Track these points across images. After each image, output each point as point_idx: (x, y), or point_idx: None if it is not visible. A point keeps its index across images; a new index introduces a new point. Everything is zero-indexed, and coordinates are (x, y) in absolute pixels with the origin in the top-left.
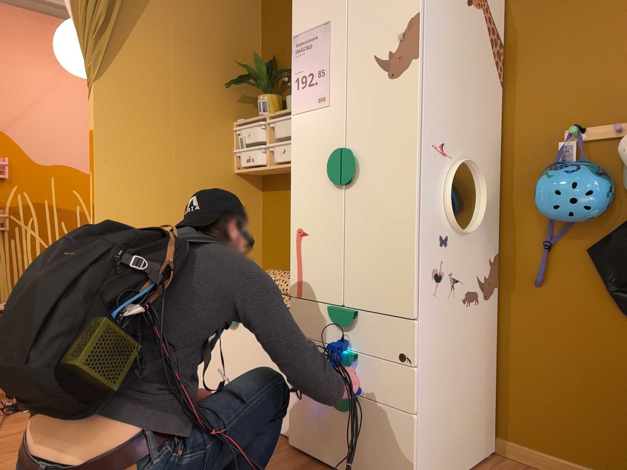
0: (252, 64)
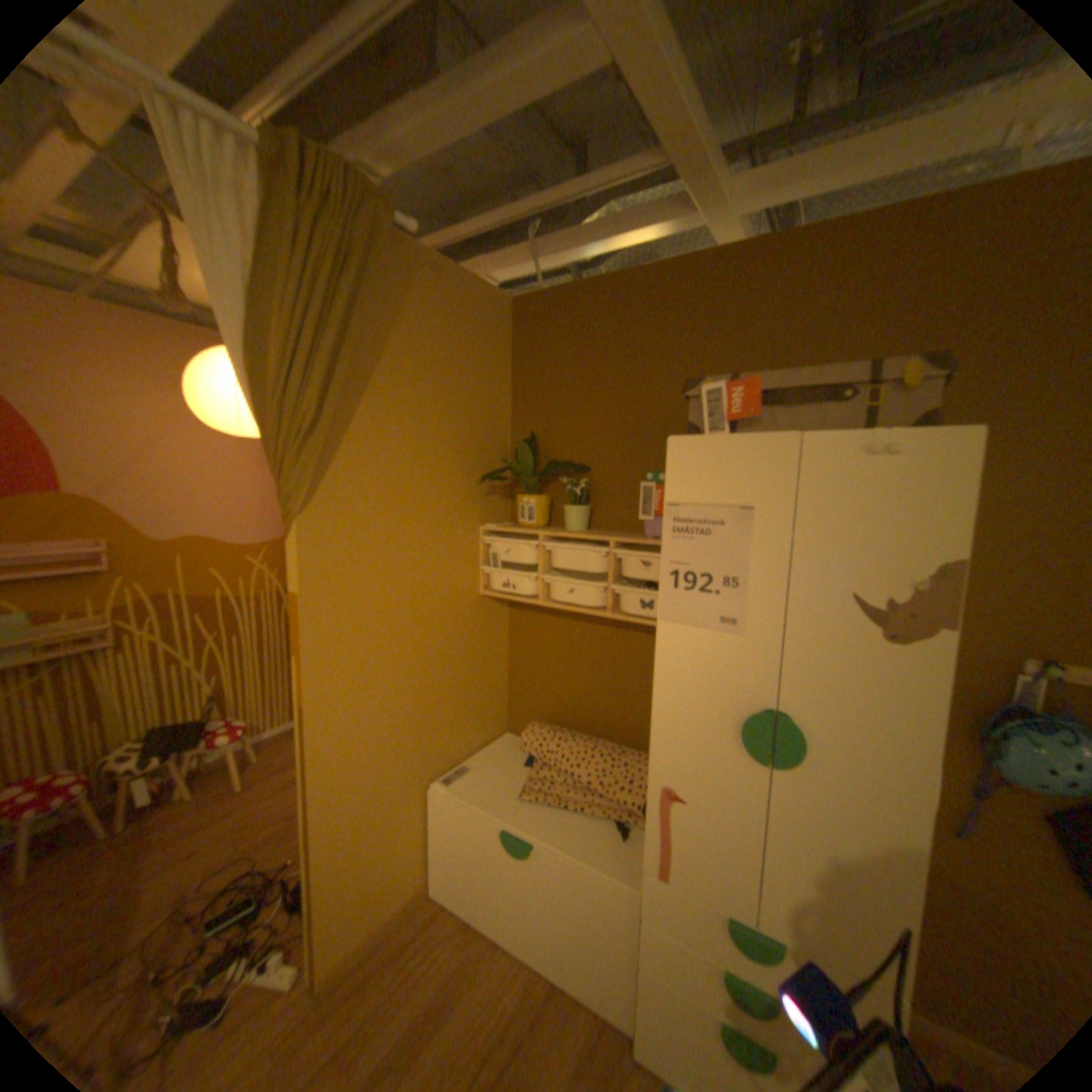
0: (501, 441)
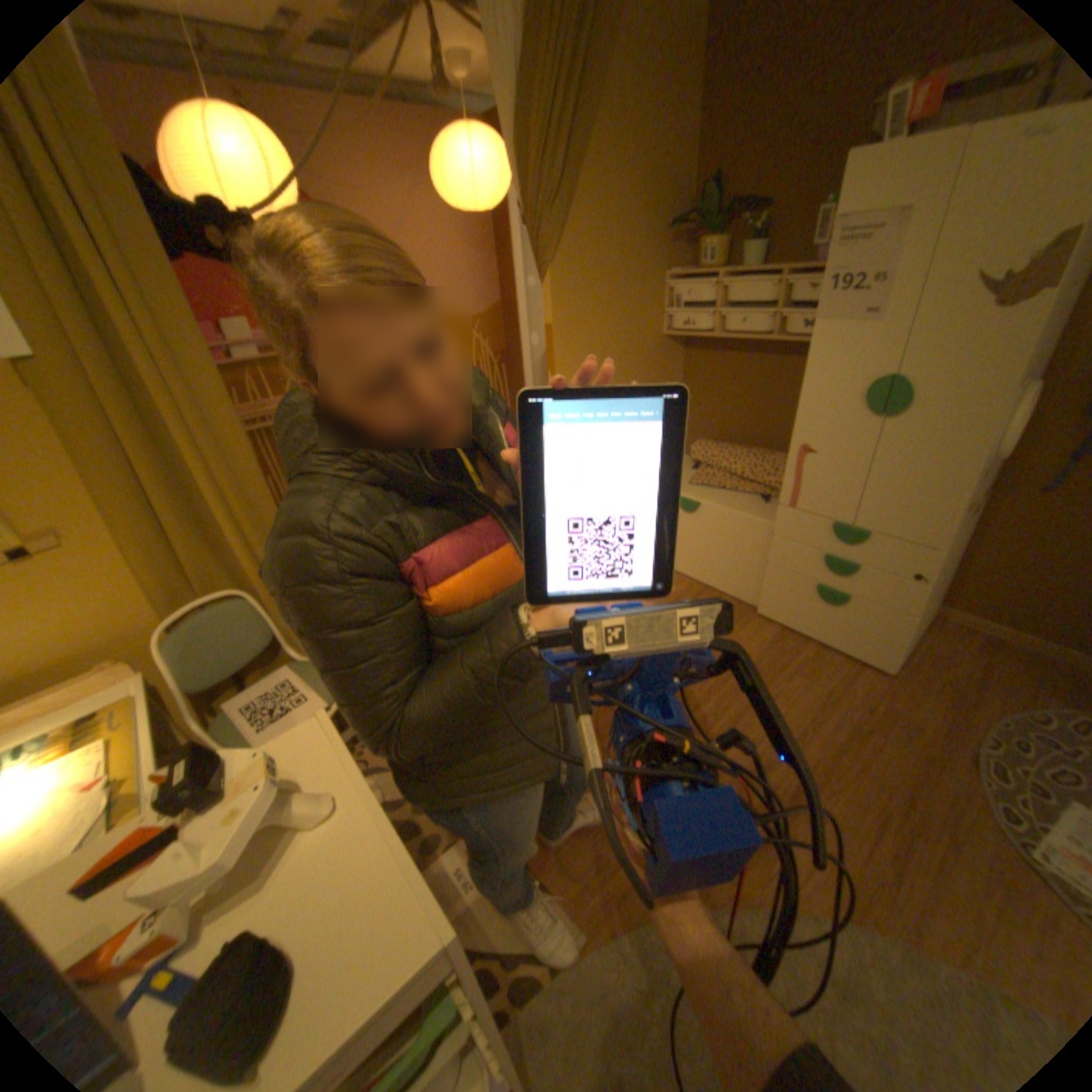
0: (686, 182)
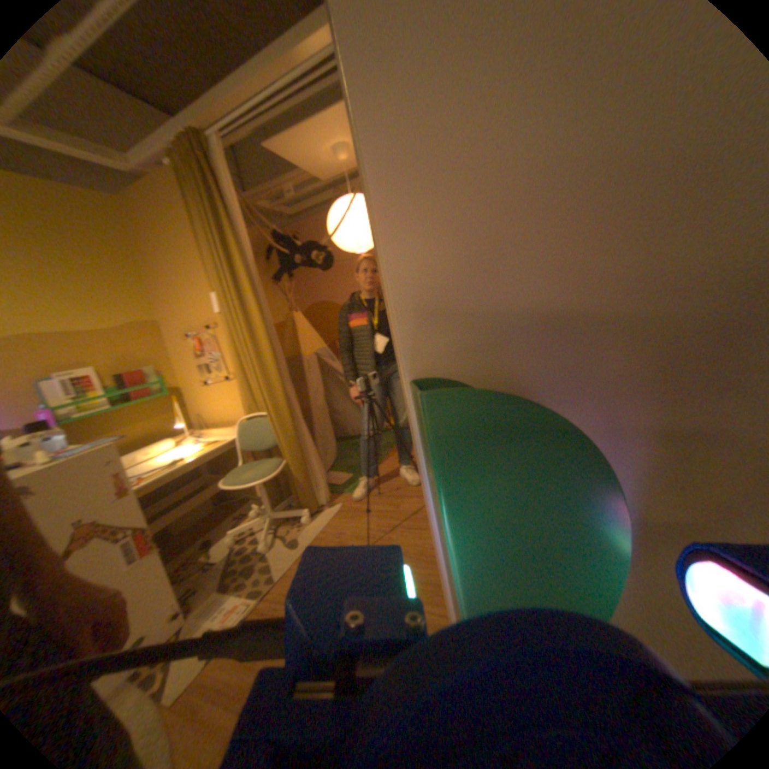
0: None
